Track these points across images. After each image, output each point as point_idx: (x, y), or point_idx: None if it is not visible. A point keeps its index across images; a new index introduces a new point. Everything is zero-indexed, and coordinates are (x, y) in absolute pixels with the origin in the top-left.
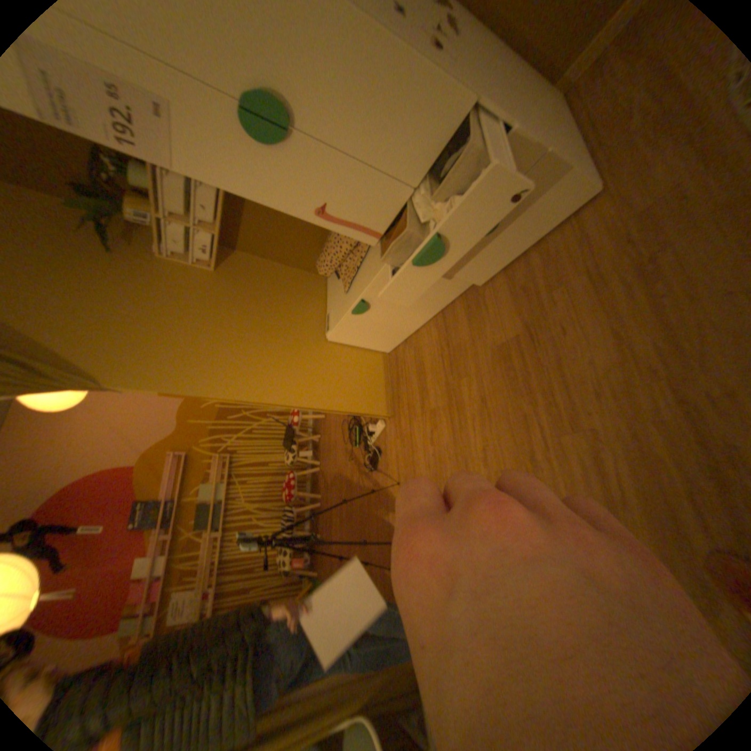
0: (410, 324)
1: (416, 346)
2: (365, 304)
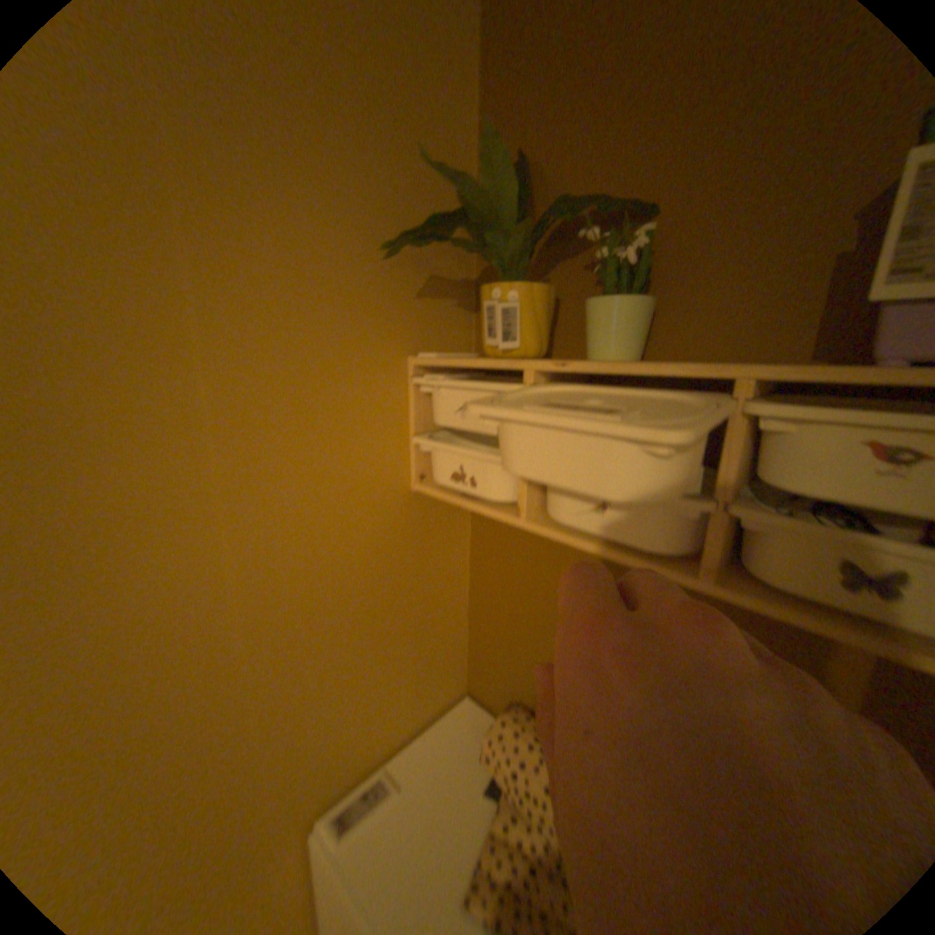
0: None
1: None
2: None
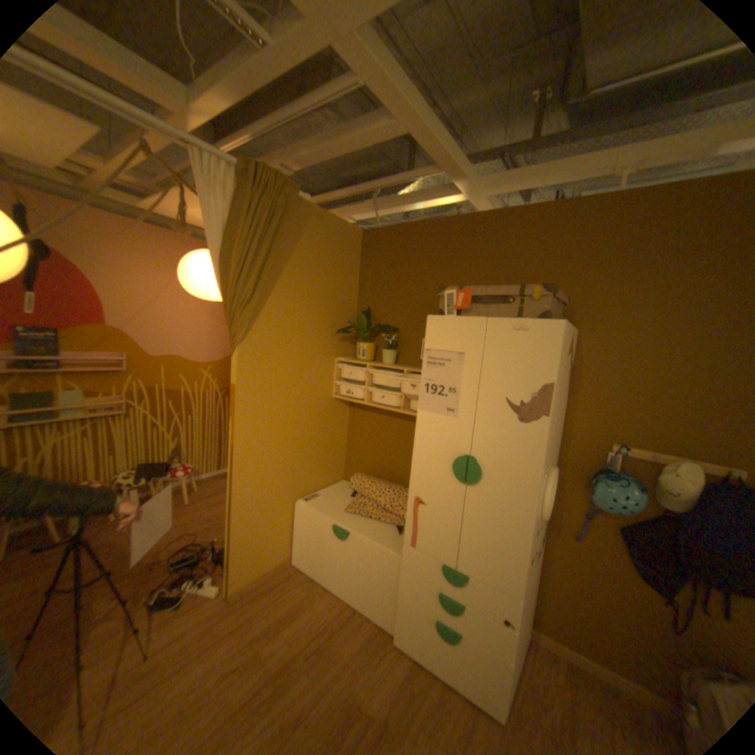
0: (331, 582)
1: (312, 598)
2: (345, 537)
